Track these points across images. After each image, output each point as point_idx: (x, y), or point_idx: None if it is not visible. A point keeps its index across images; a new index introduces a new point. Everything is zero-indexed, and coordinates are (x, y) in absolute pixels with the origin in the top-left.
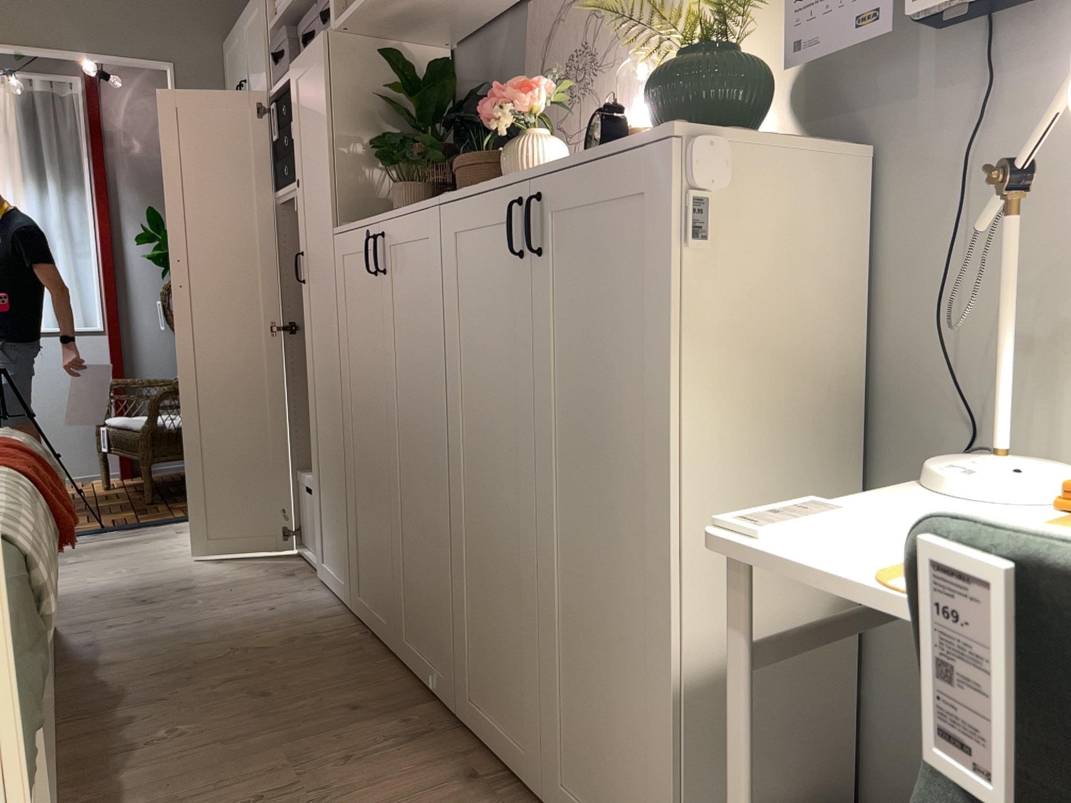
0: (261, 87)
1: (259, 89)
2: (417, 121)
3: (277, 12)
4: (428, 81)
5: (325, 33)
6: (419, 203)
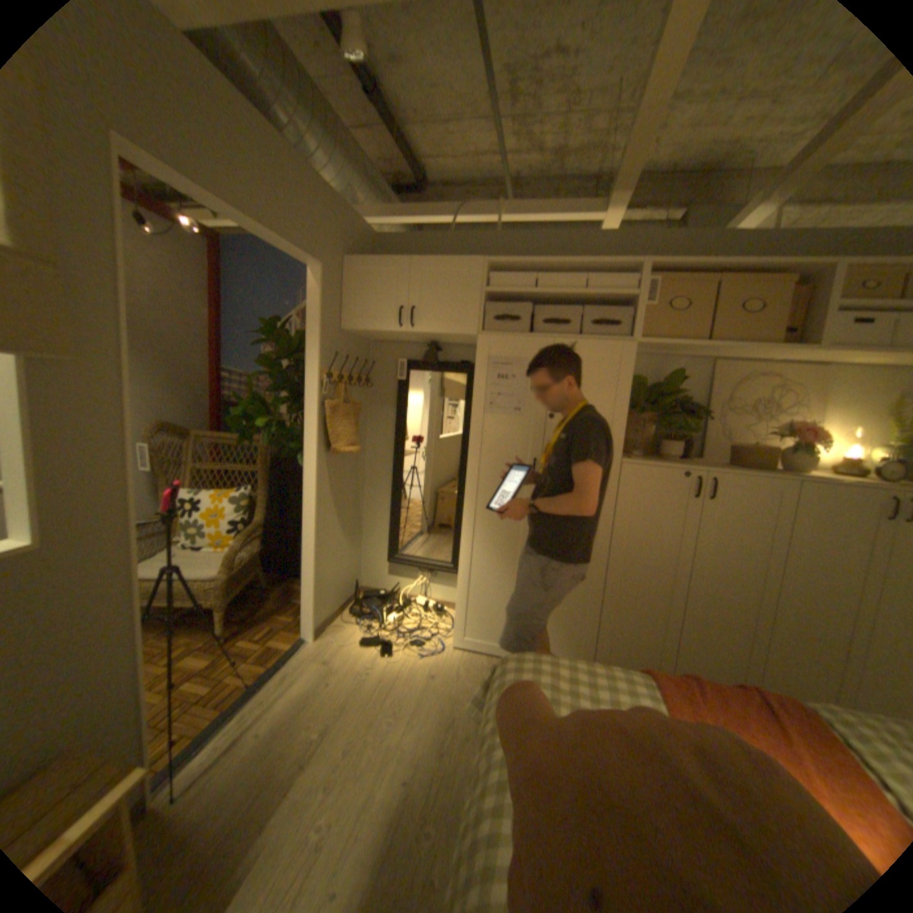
0: (462, 326)
1: (457, 325)
2: (646, 398)
3: (491, 279)
4: (676, 384)
5: (636, 342)
6: (765, 471)
